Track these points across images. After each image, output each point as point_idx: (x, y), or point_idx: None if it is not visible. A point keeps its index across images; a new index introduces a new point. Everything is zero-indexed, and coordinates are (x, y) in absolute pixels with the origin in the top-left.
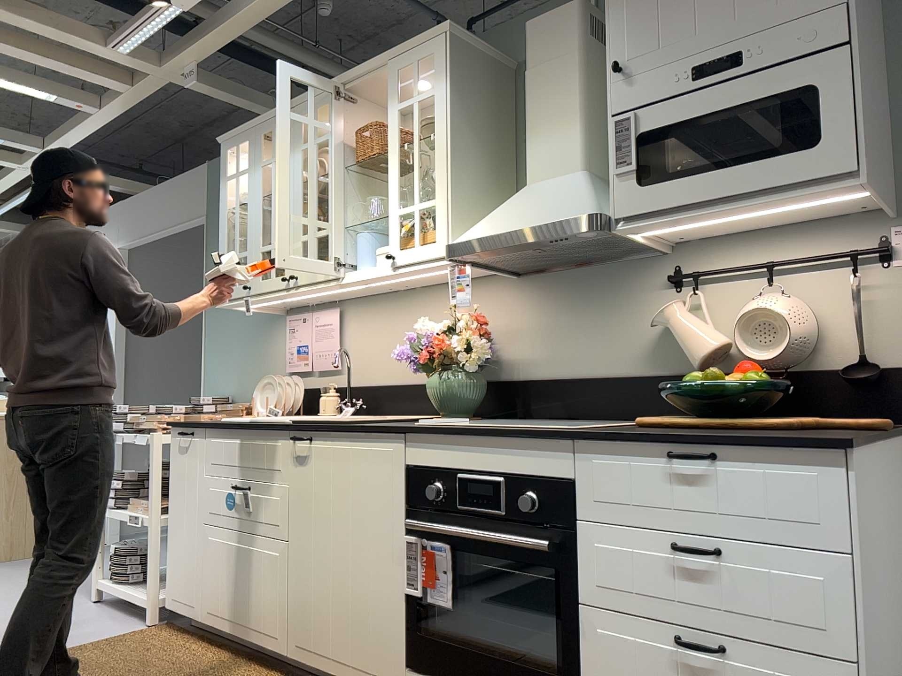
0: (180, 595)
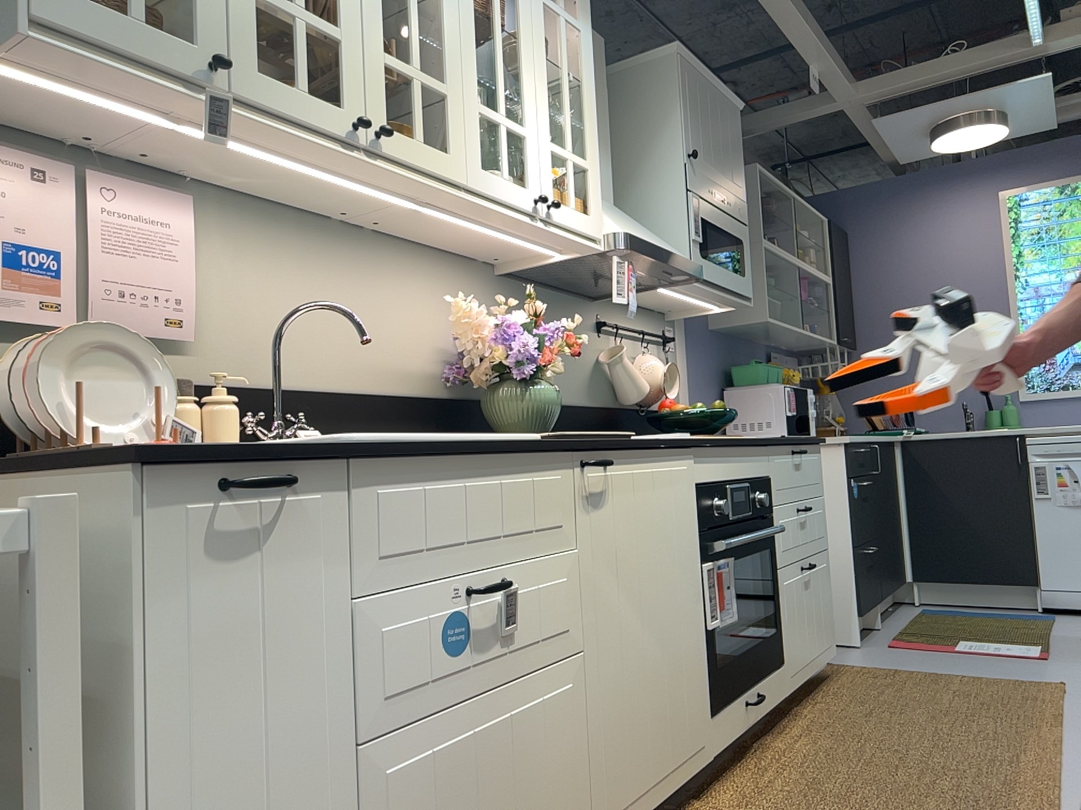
0: None
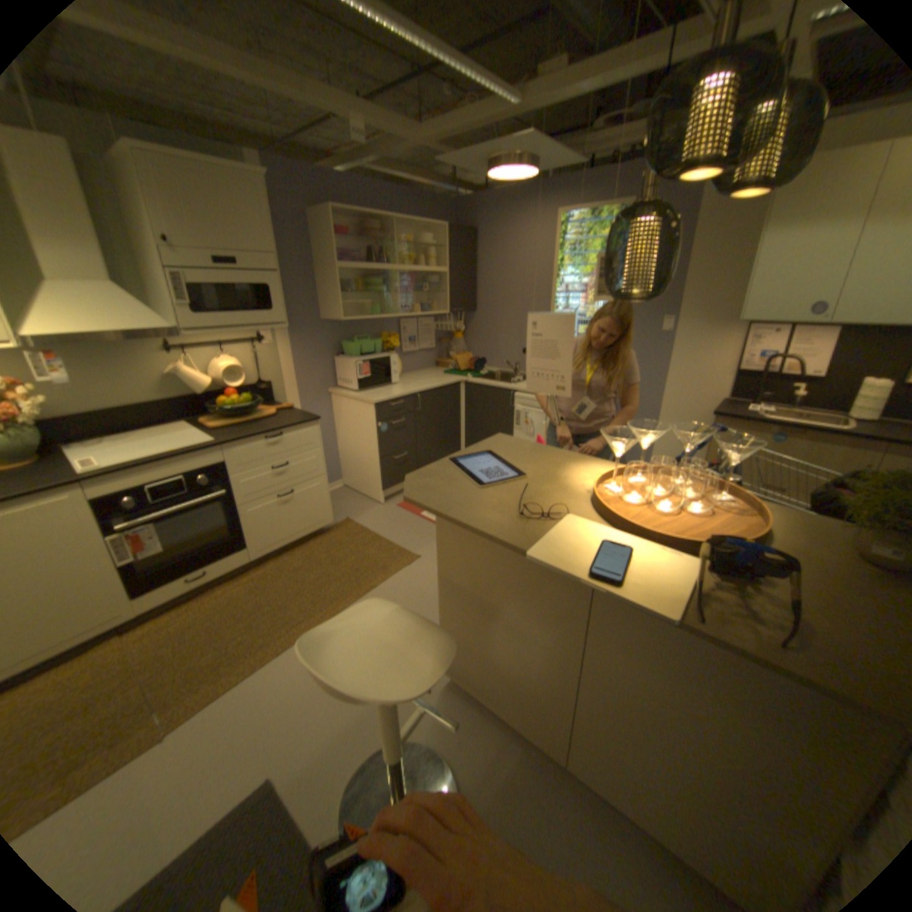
0: None
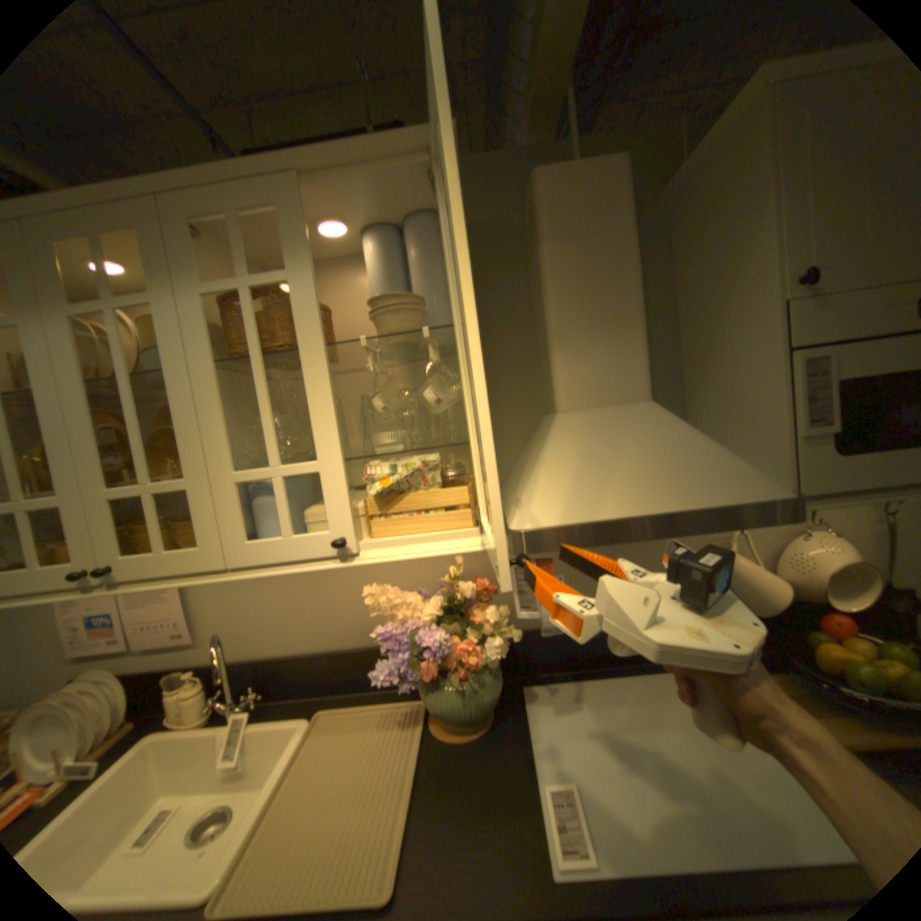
0: None
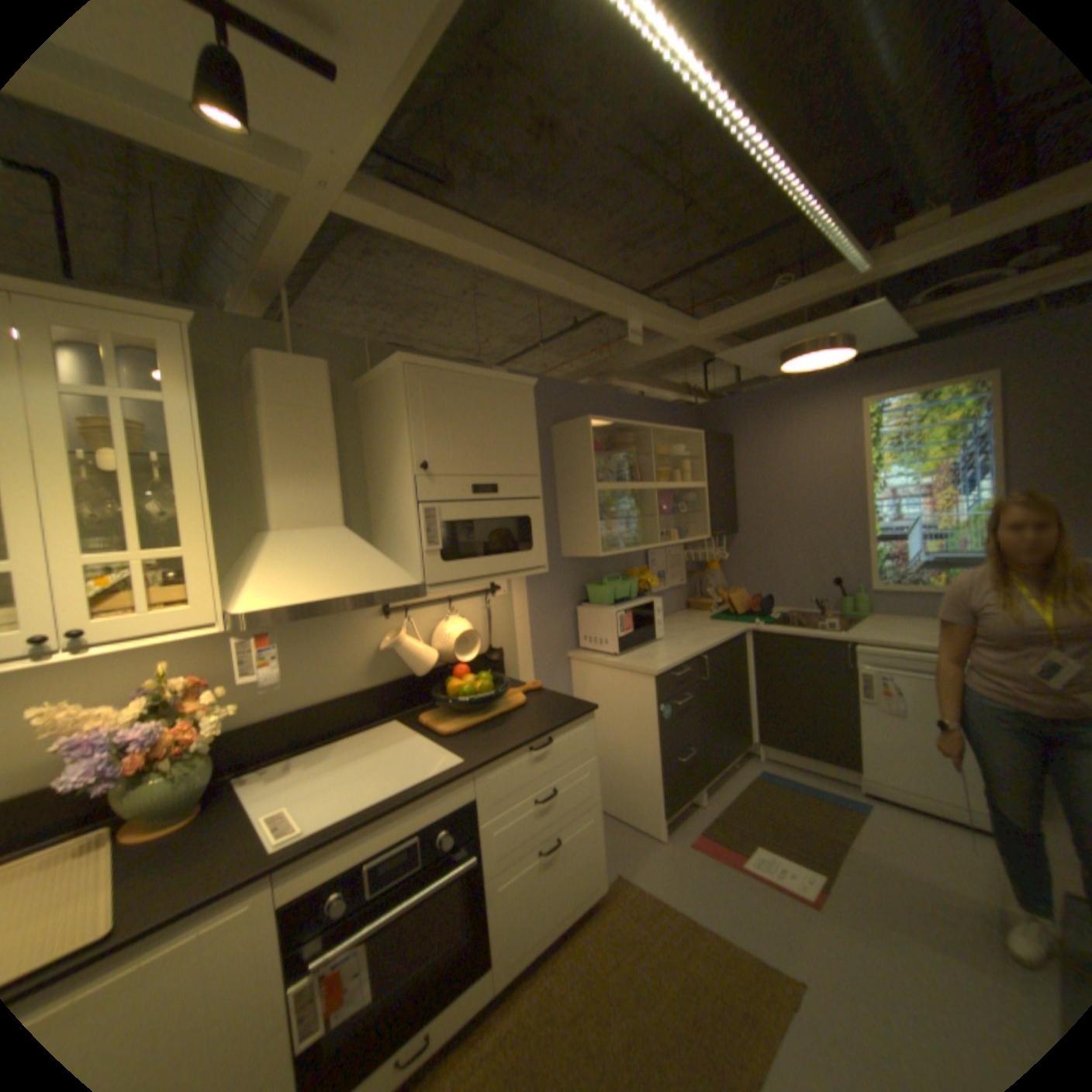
0: None
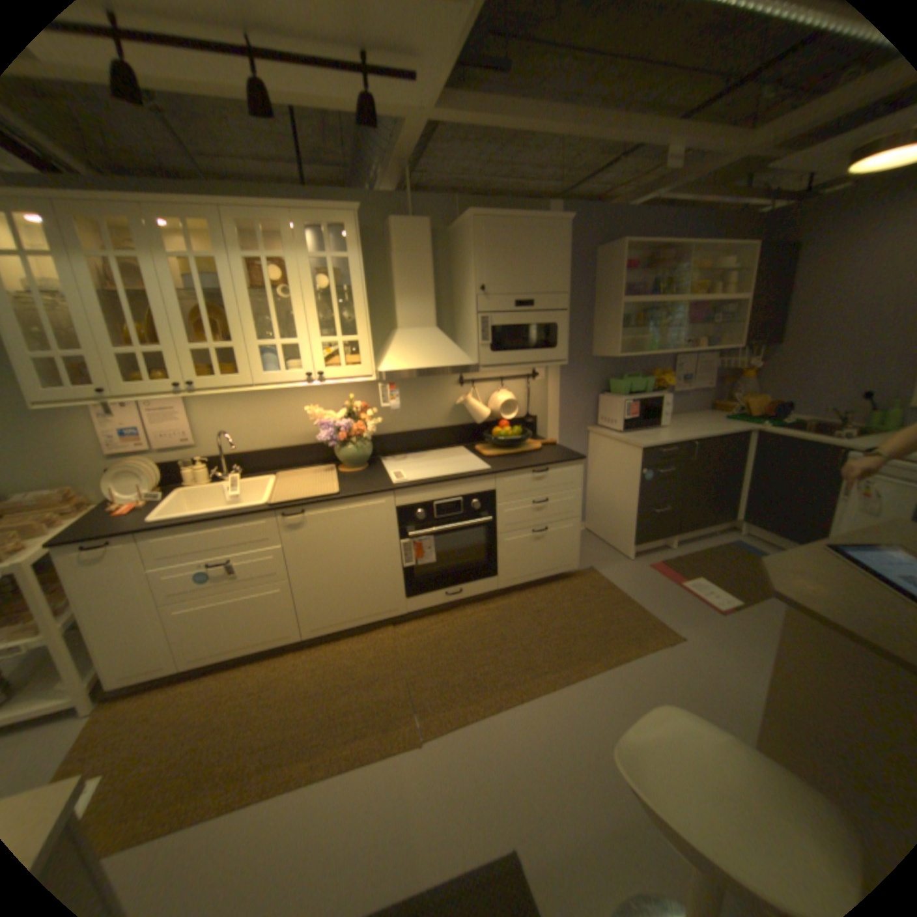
0: (134, 671)
